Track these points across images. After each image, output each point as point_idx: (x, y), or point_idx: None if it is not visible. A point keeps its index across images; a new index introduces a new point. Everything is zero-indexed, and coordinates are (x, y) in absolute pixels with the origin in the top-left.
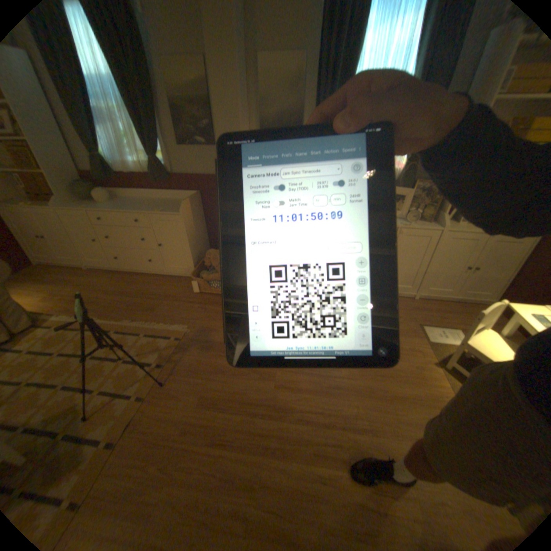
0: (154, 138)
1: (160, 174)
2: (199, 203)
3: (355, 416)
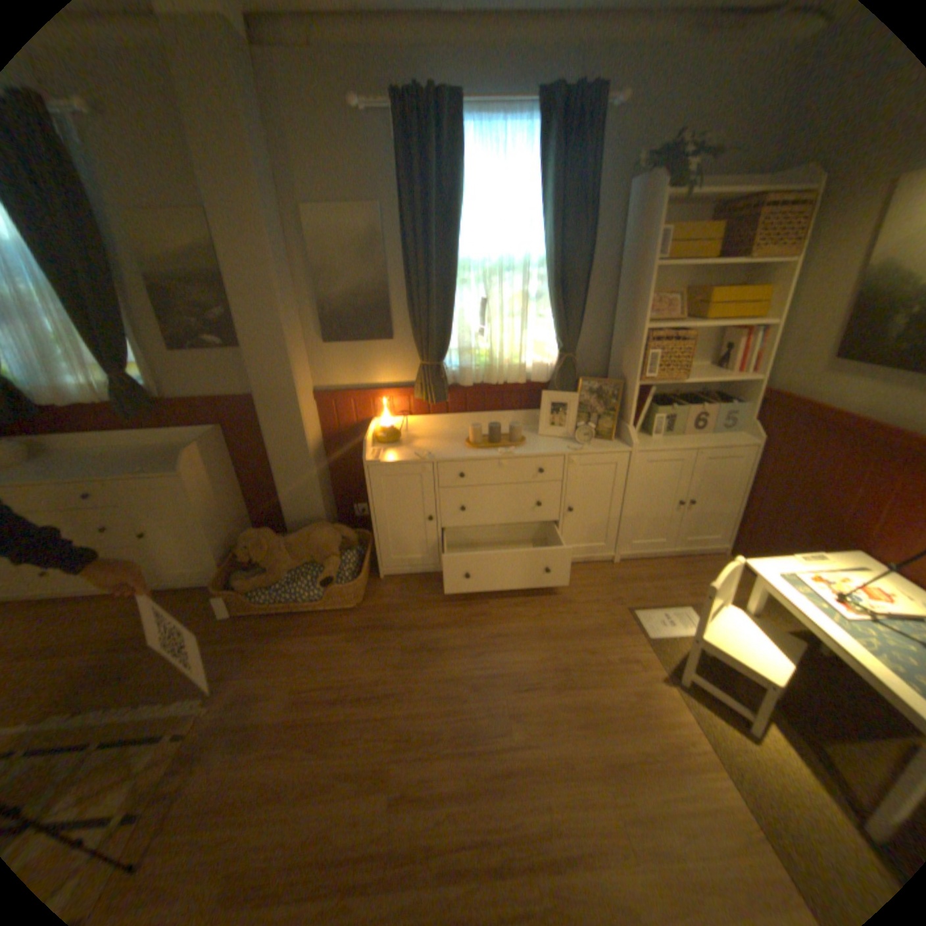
0: (120, 343)
1: (137, 403)
2: (220, 446)
3: (548, 832)
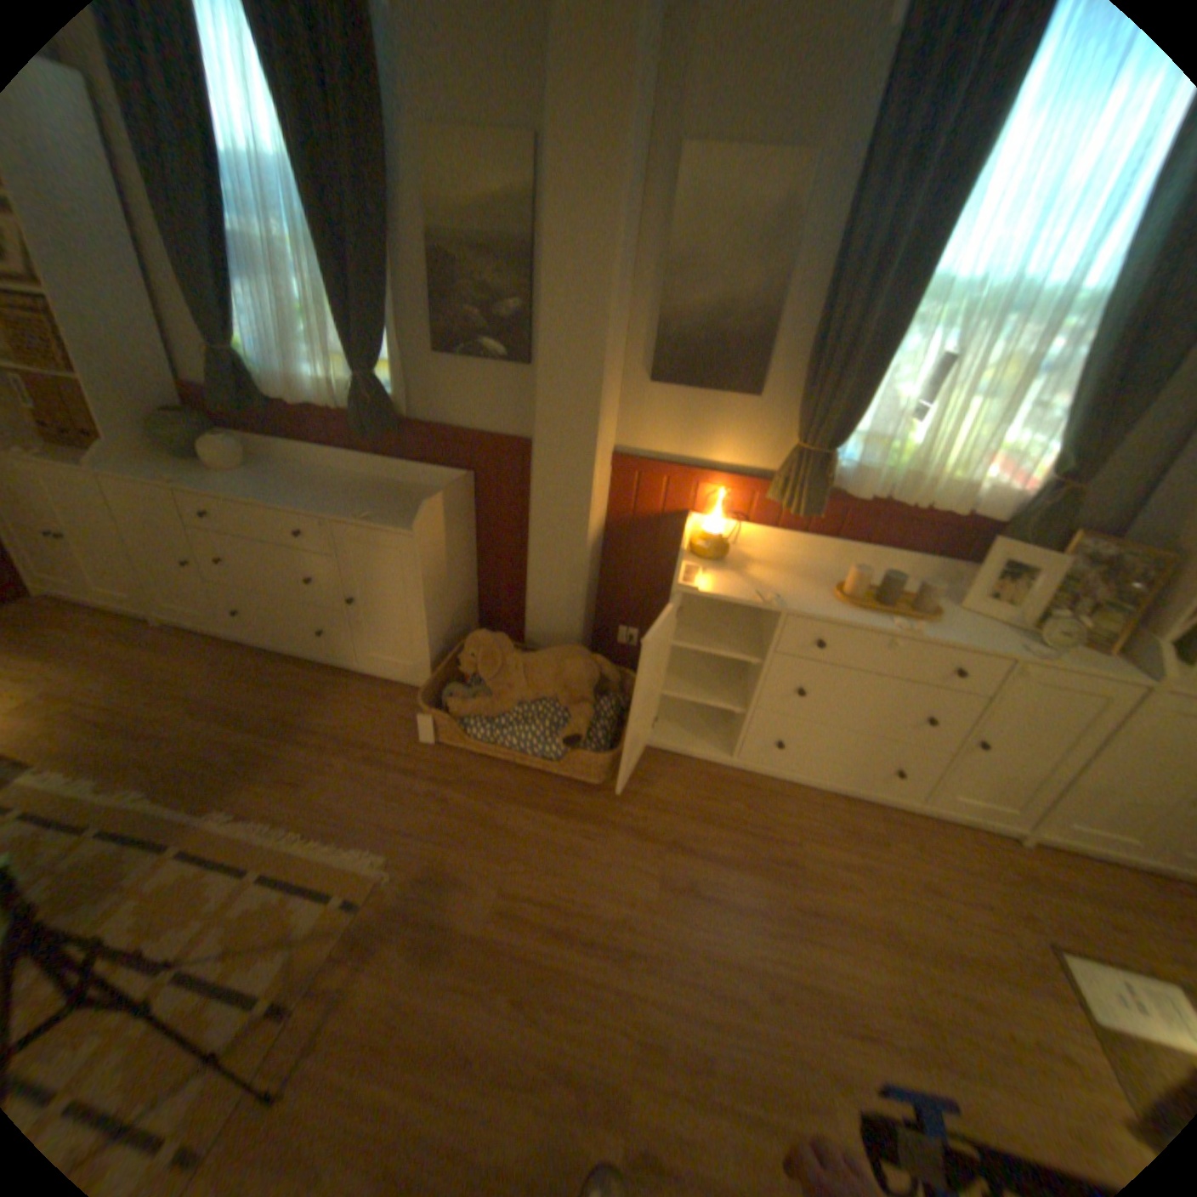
0: (377, 331)
1: (380, 420)
2: (468, 502)
3: None
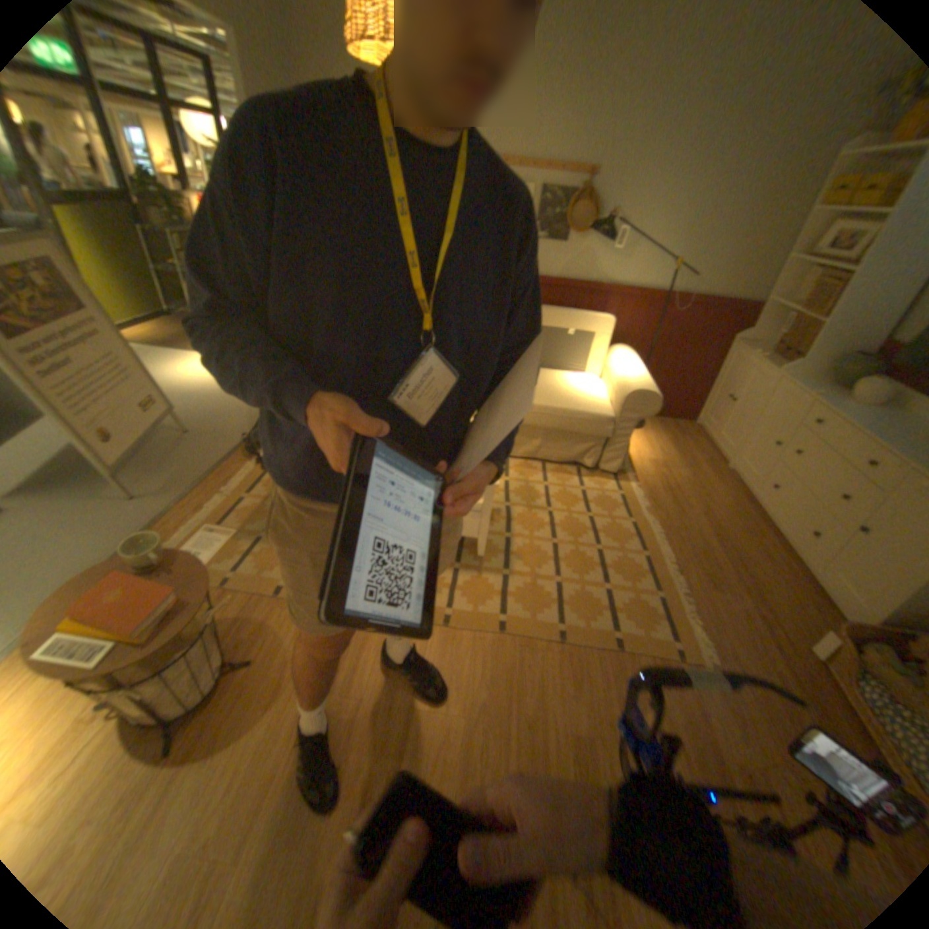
0: None
1: None
2: None
3: None
